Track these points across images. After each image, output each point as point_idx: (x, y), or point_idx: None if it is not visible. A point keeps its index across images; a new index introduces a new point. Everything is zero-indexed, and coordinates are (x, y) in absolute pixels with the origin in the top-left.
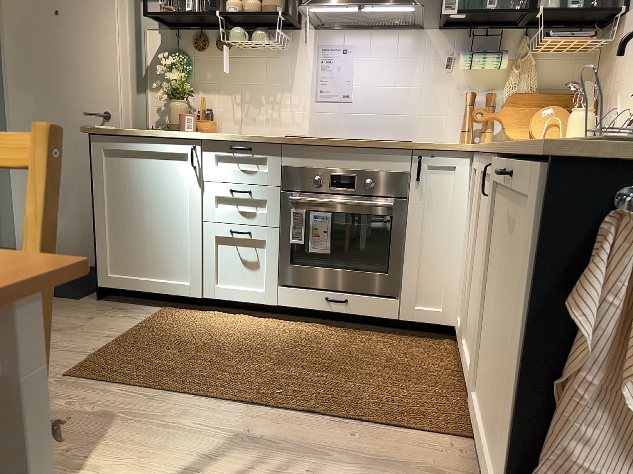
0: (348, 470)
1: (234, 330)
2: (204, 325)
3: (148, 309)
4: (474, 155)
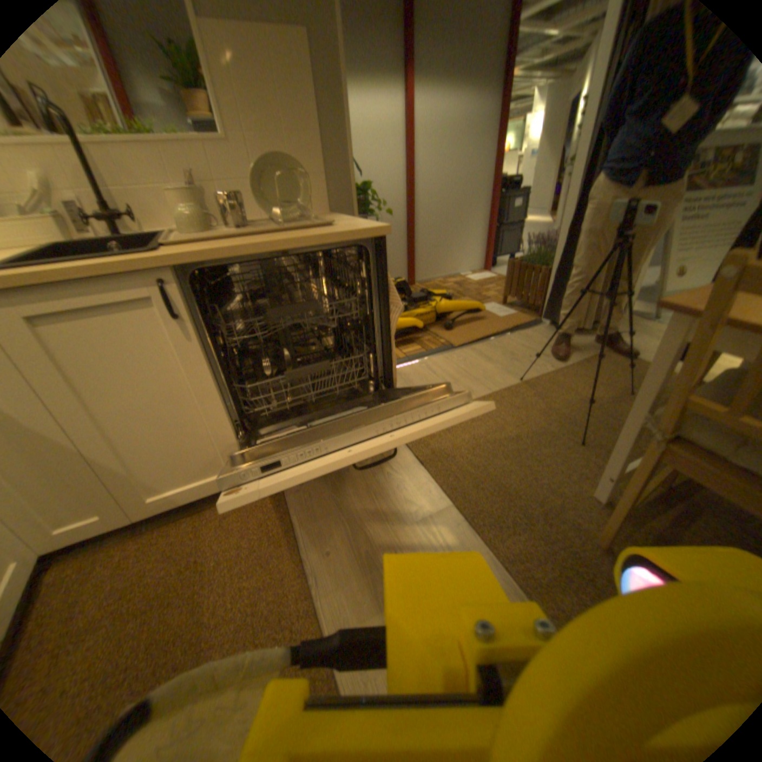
0: (369, 537)
1: None
2: None
3: None
4: None
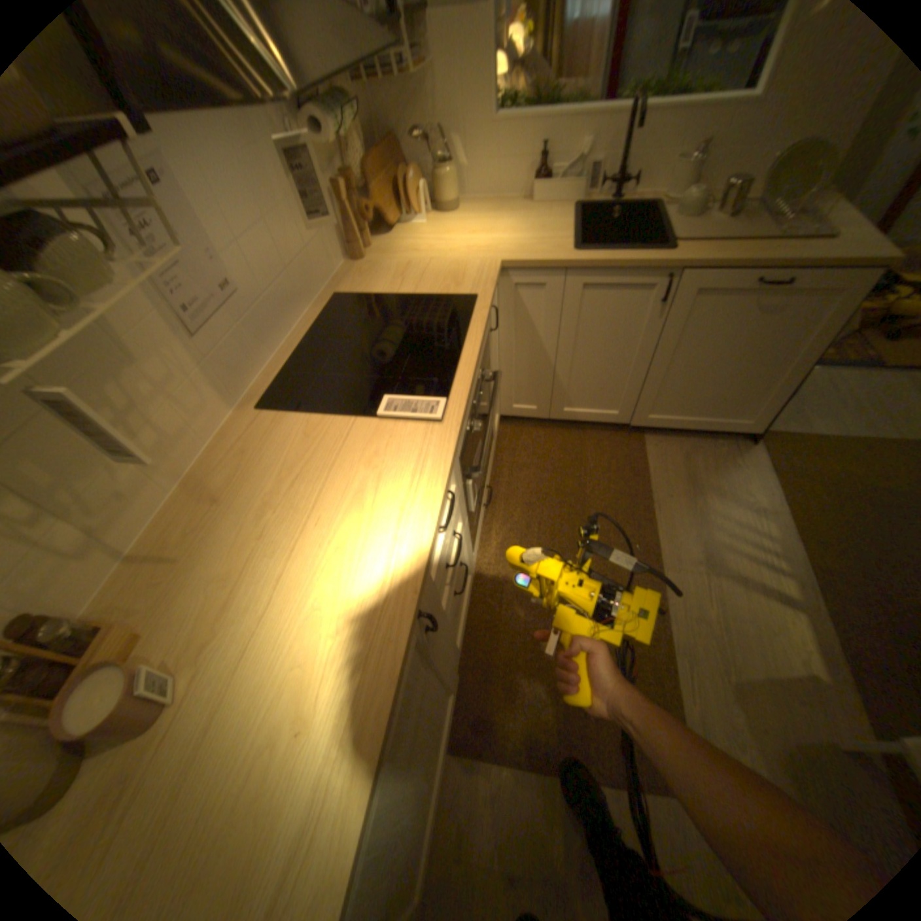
0: (705, 501)
1: (513, 618)
2: (506, 661)
3: (455, 779)
4: (507, 269)
